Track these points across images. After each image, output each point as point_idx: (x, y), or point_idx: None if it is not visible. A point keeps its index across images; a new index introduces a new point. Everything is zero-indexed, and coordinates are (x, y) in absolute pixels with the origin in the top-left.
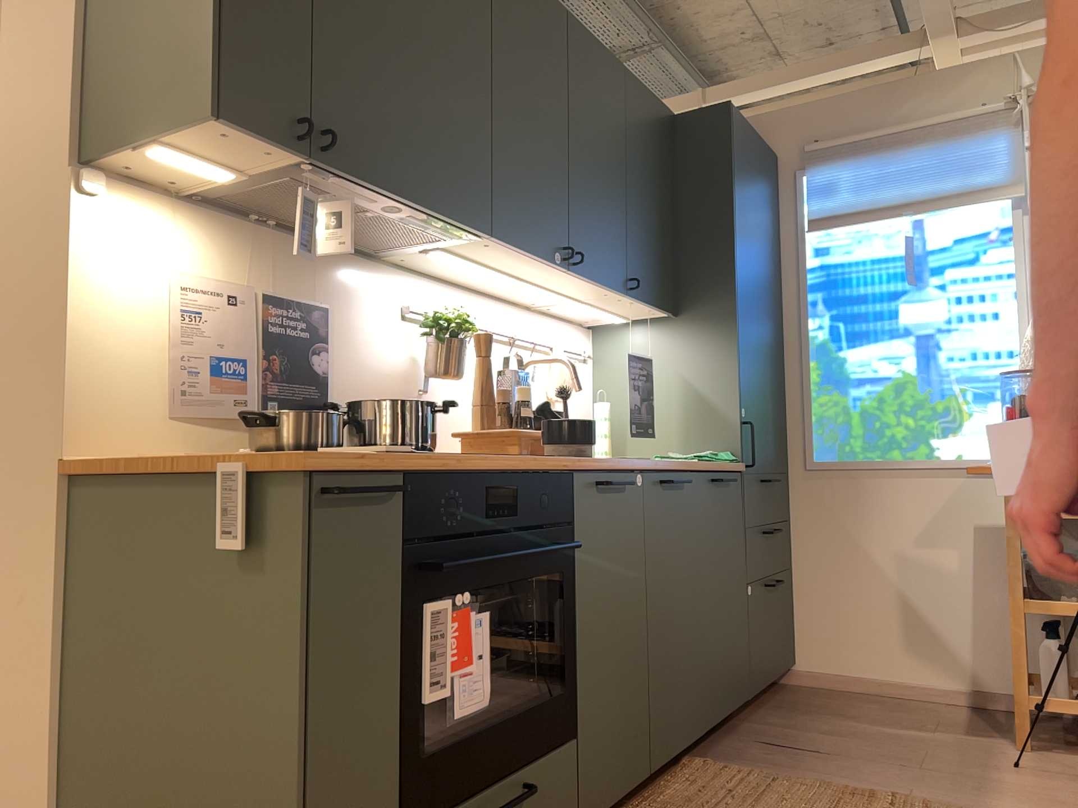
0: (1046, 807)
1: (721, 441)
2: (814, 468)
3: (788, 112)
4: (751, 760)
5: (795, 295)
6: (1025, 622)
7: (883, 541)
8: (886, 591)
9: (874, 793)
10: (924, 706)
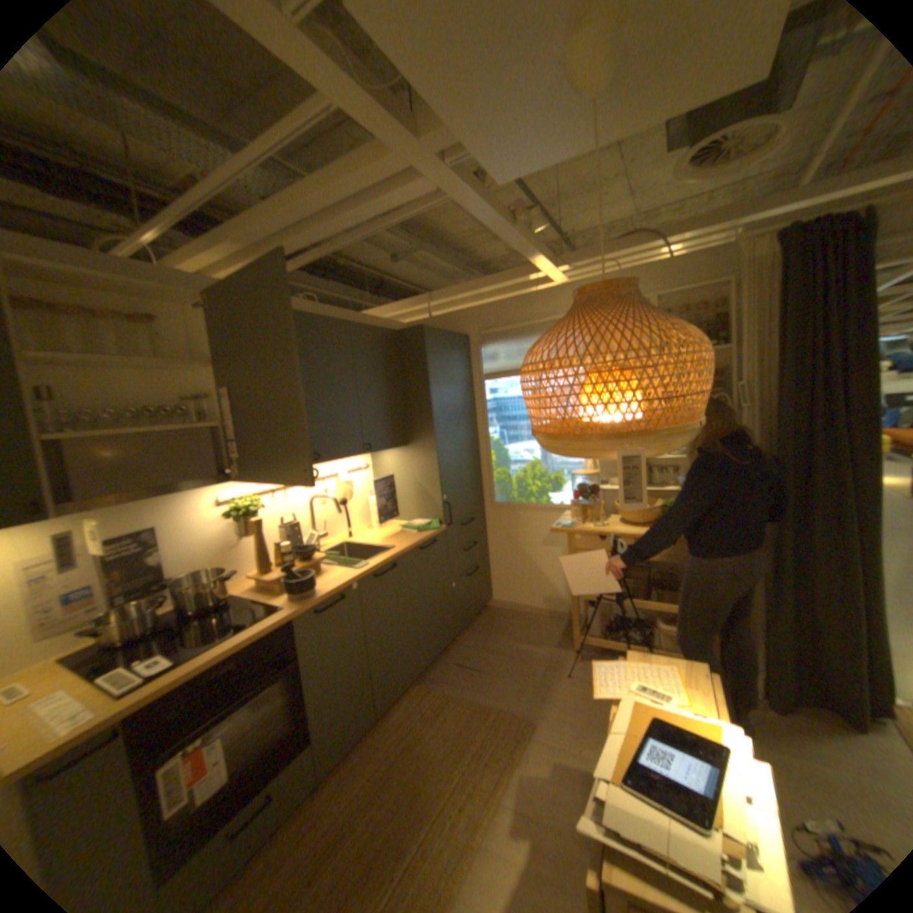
0: (568, 715)
1: (433, 514)
2: (495, 506)
3: (472, 309)
4: (444, 683)
5: (481, 415)
6: (577, 605)
7: (528, 543)
8: (530, 567)
9: (489, 713)
10: (546, 624)
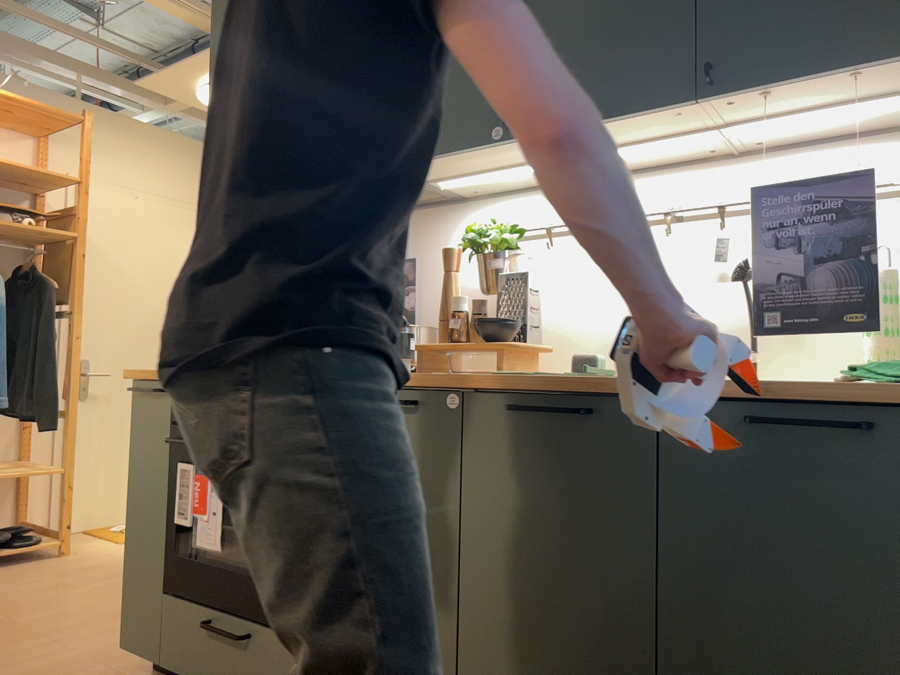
0: None
1: None
2: None
3: None
4: None
5: None
6: None
7: None
8: None
9: None
10: None
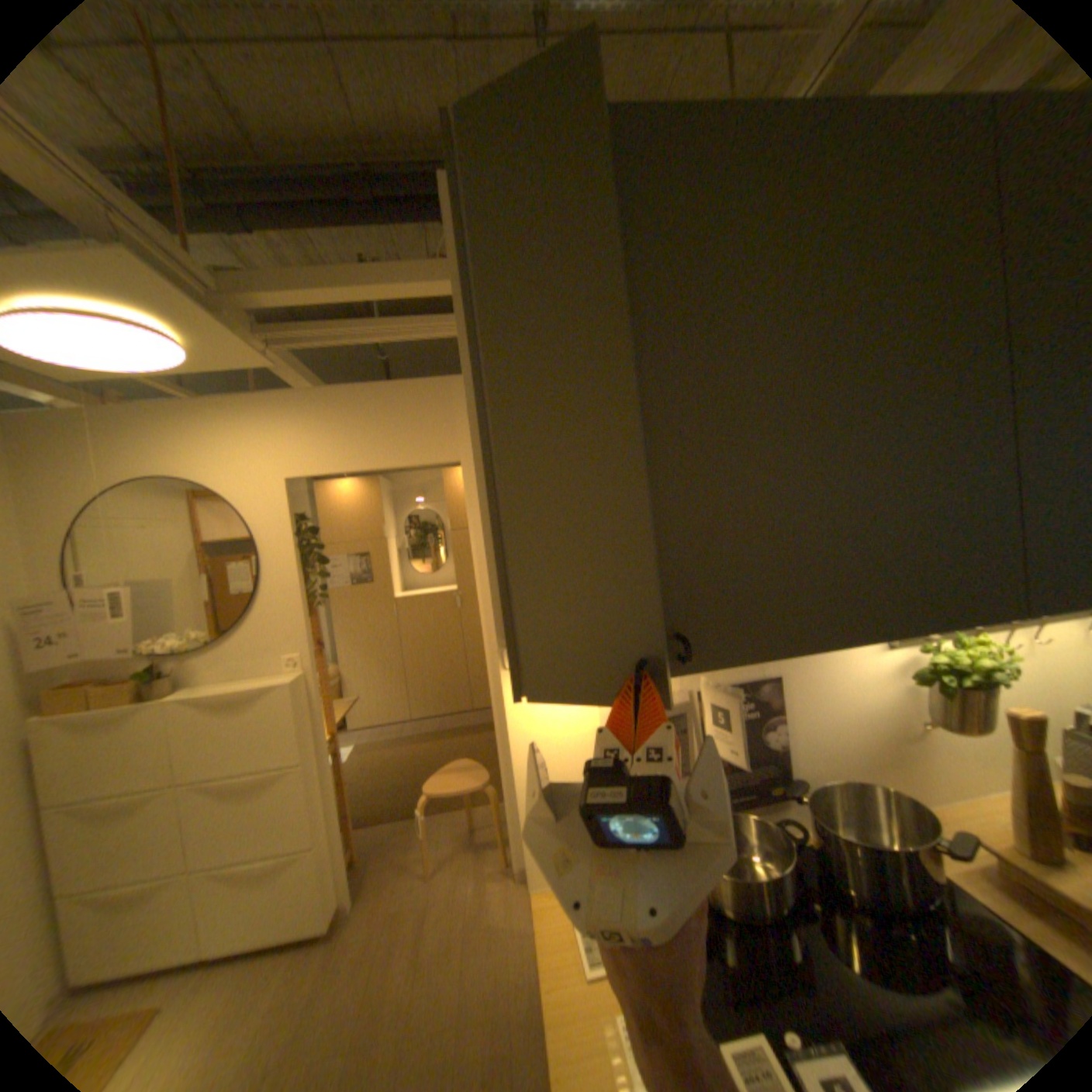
0: None
1: None
2: None
3: None
4: None
5: None
6: None
7: None
8: None
9: None
10: None
